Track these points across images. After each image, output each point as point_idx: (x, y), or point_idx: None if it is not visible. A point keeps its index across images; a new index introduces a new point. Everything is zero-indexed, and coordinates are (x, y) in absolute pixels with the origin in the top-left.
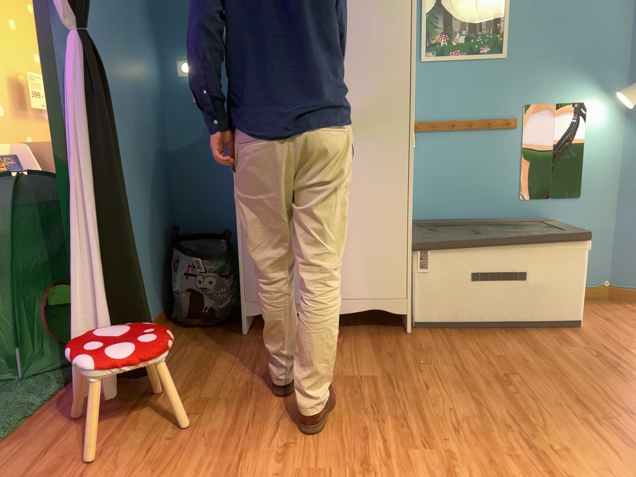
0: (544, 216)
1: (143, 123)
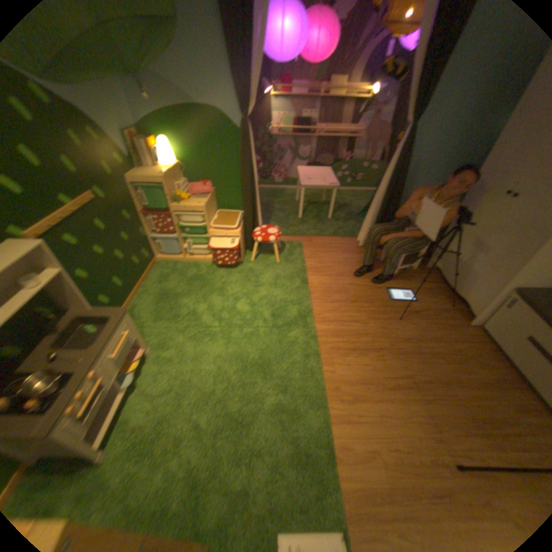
0: None
1: (466, 157)
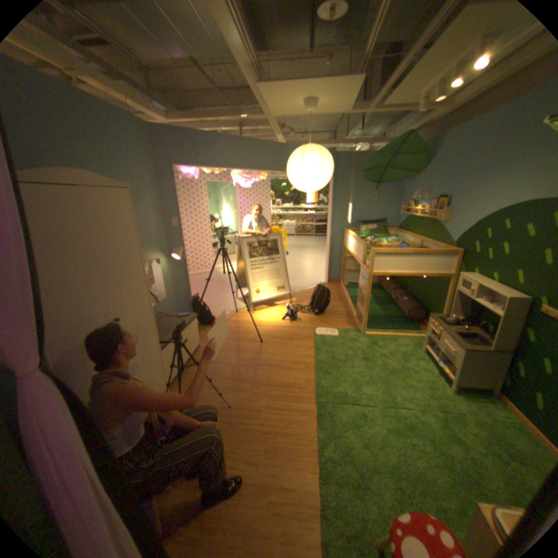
0: (158, 311)
1: None
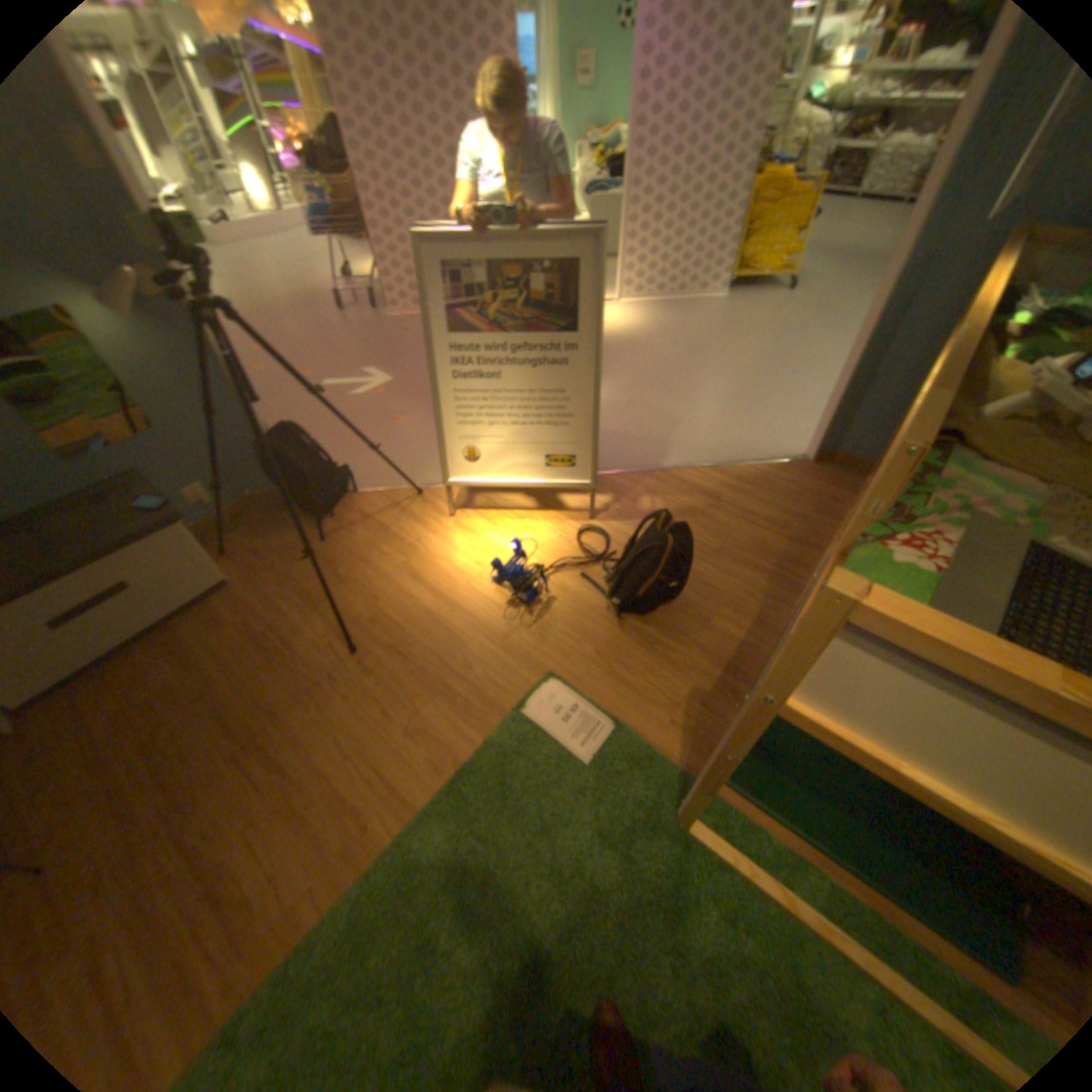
0: (122, 466)
1: None
